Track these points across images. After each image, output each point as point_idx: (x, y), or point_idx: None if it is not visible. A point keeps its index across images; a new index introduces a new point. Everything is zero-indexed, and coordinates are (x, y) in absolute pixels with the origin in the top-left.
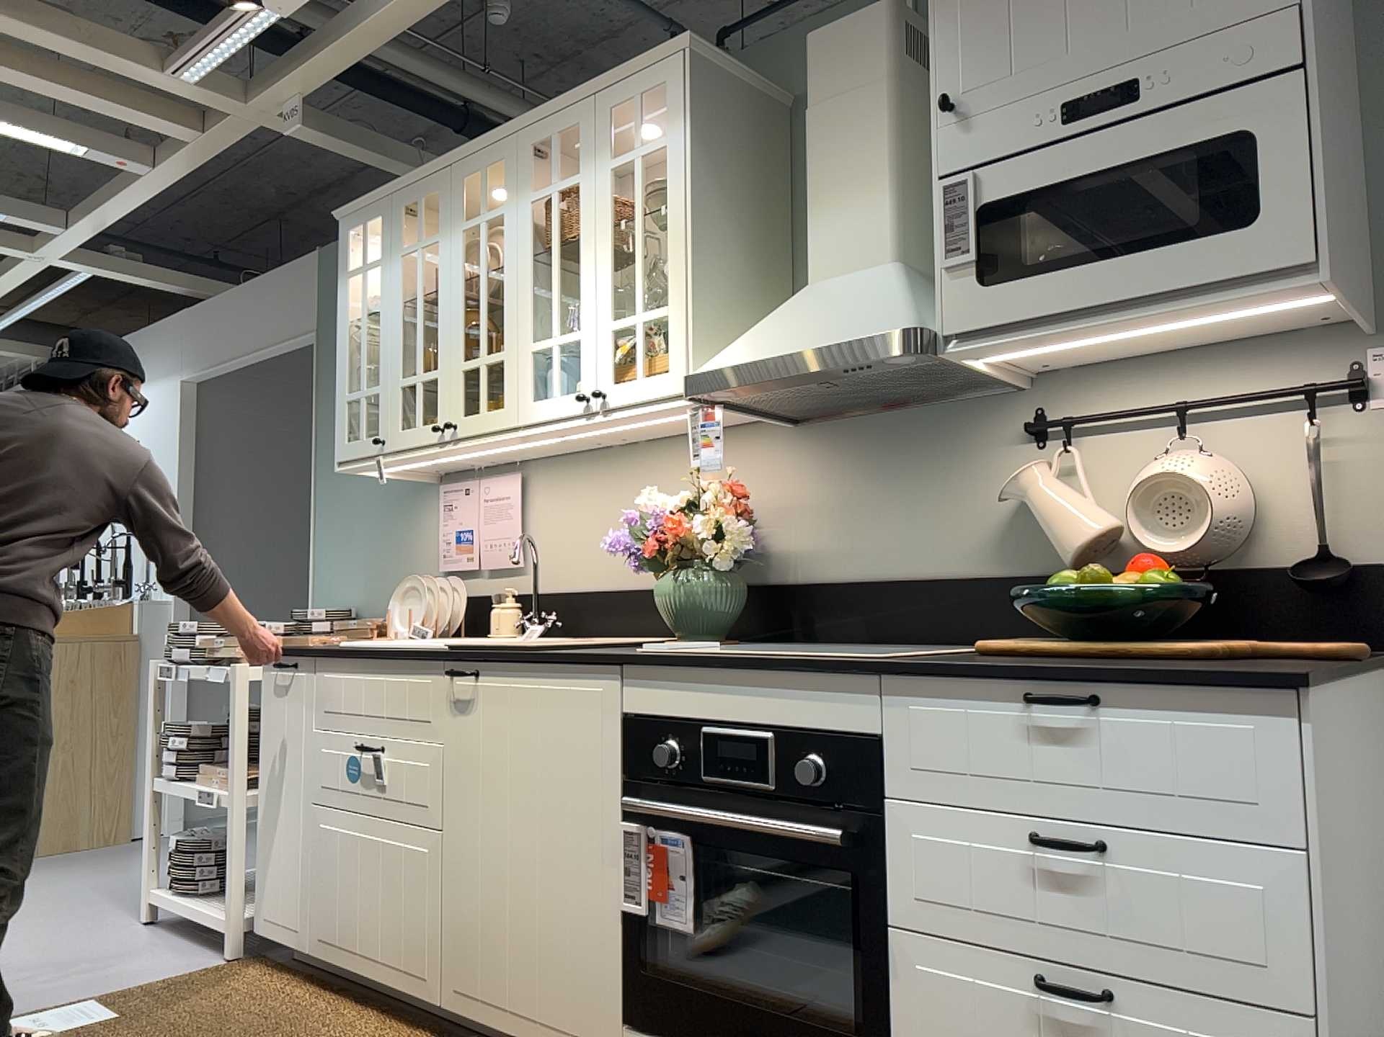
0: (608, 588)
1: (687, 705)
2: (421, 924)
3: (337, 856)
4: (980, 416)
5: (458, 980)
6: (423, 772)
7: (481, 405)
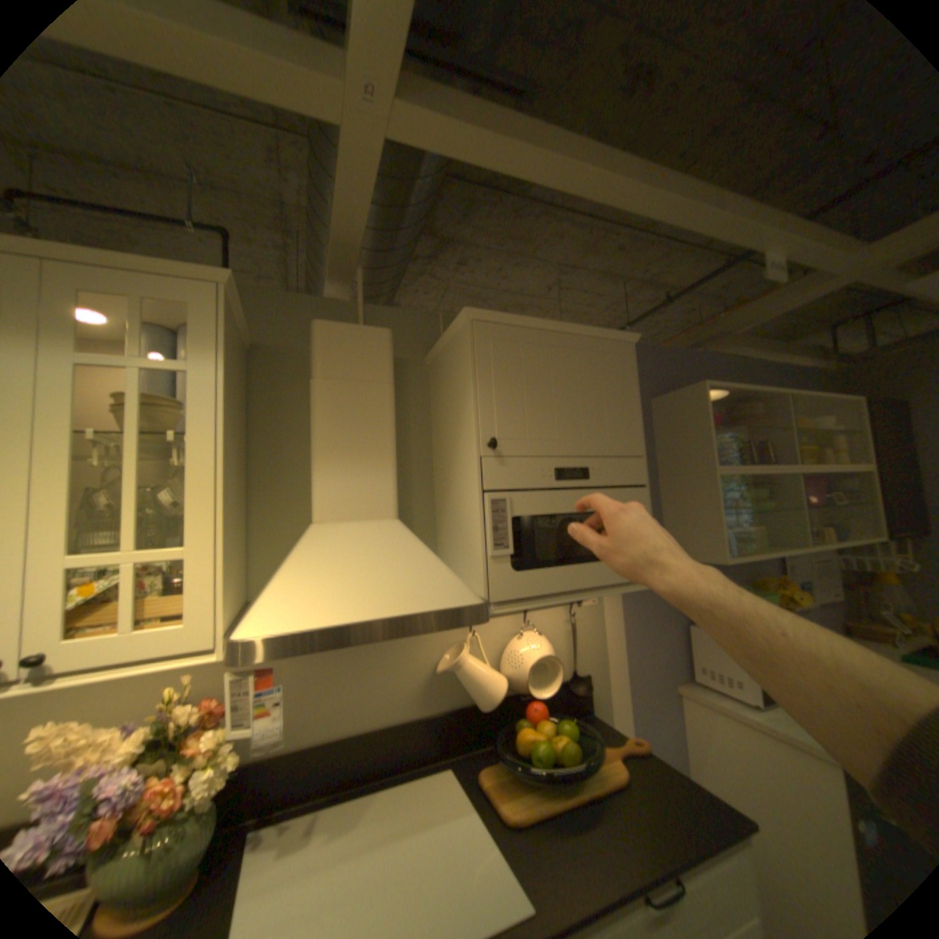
0: None
1: None
2: None
3: None
4: None
5: None
6: None
7: None
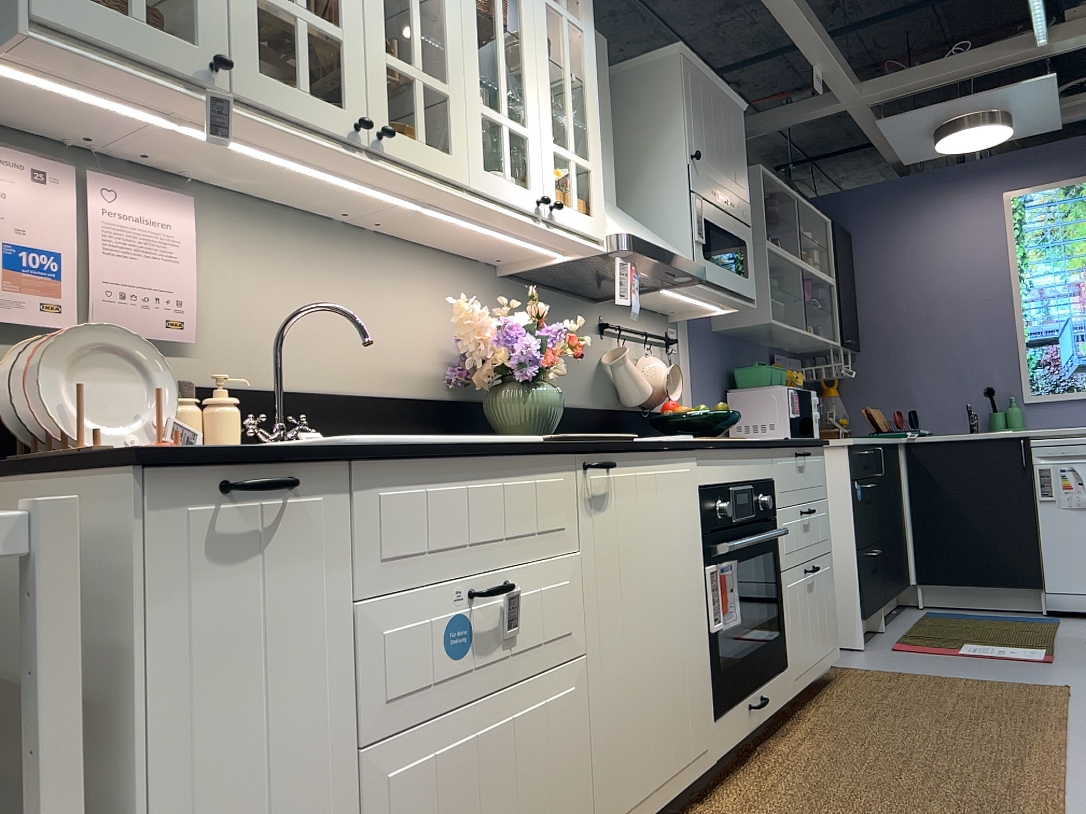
0: (337, 391)
1: (724, 473)
2: (573, 782)
3: (429, 805)
4: (585, 311)
5: (613, 808)
6: (563, 595)
7: (421, 133)
